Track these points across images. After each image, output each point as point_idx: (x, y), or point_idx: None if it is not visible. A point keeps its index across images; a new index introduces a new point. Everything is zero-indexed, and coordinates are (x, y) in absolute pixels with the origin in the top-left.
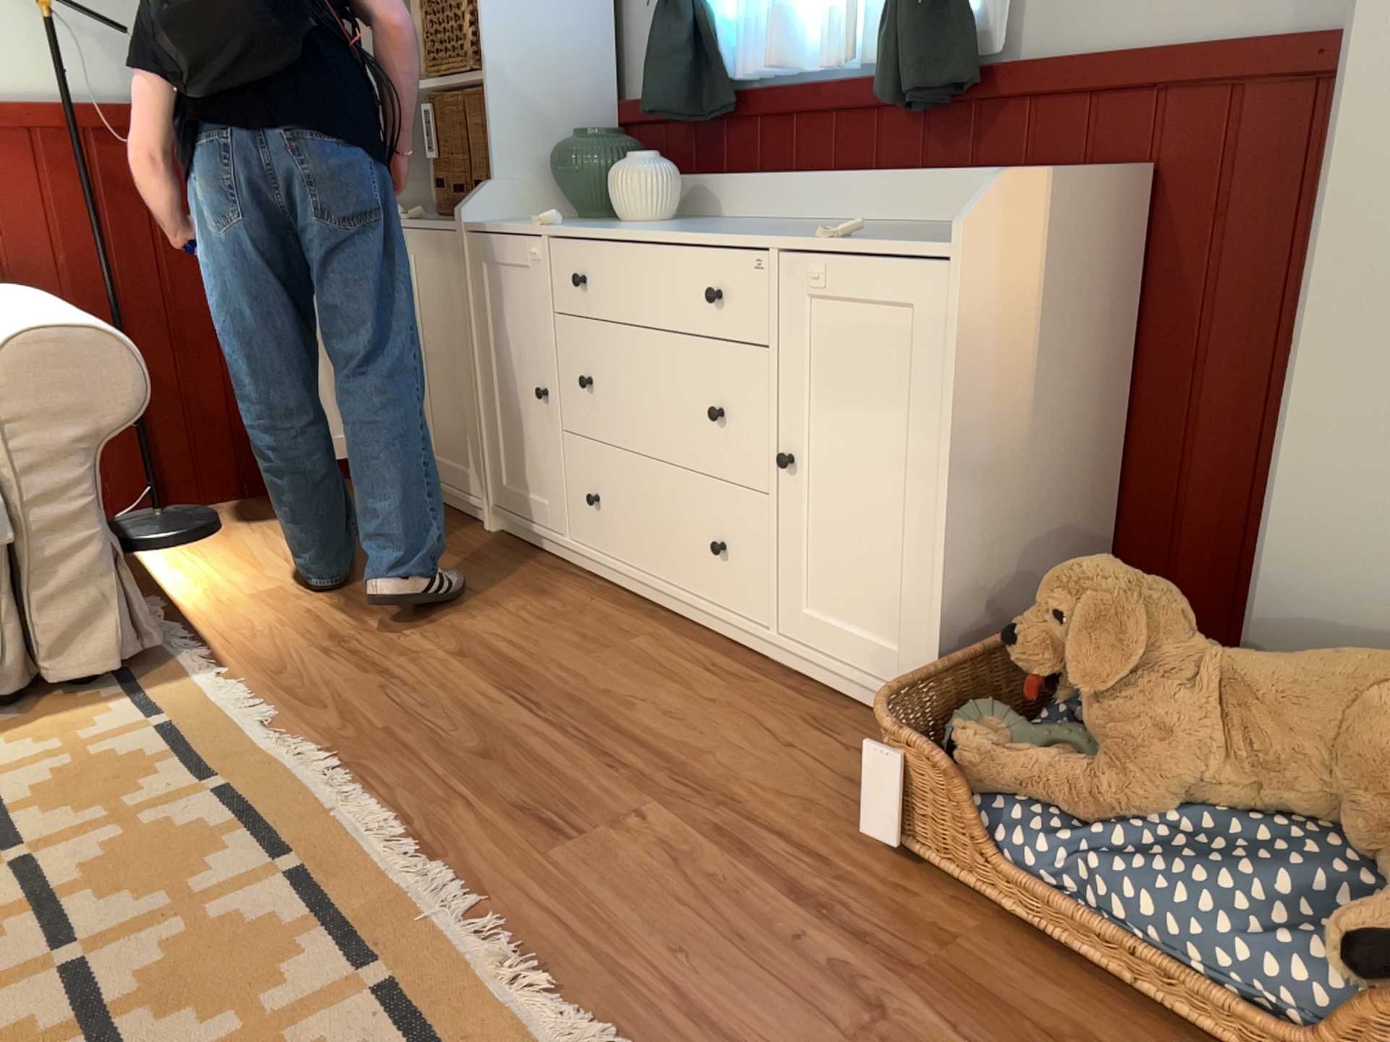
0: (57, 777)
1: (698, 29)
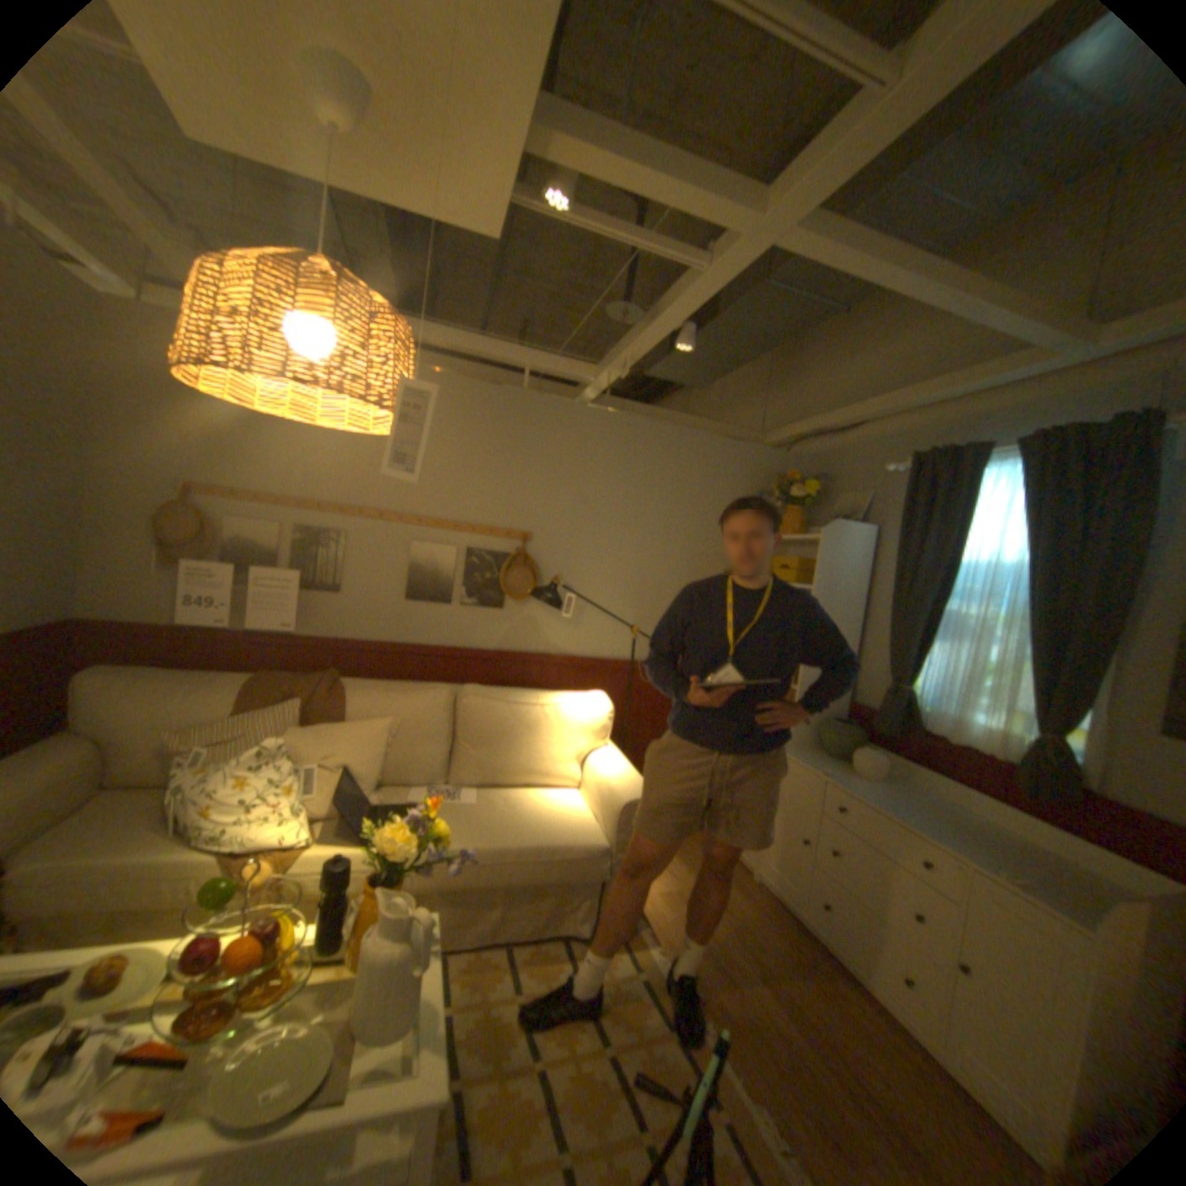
0: (613, 1005)
1: (910, 702)
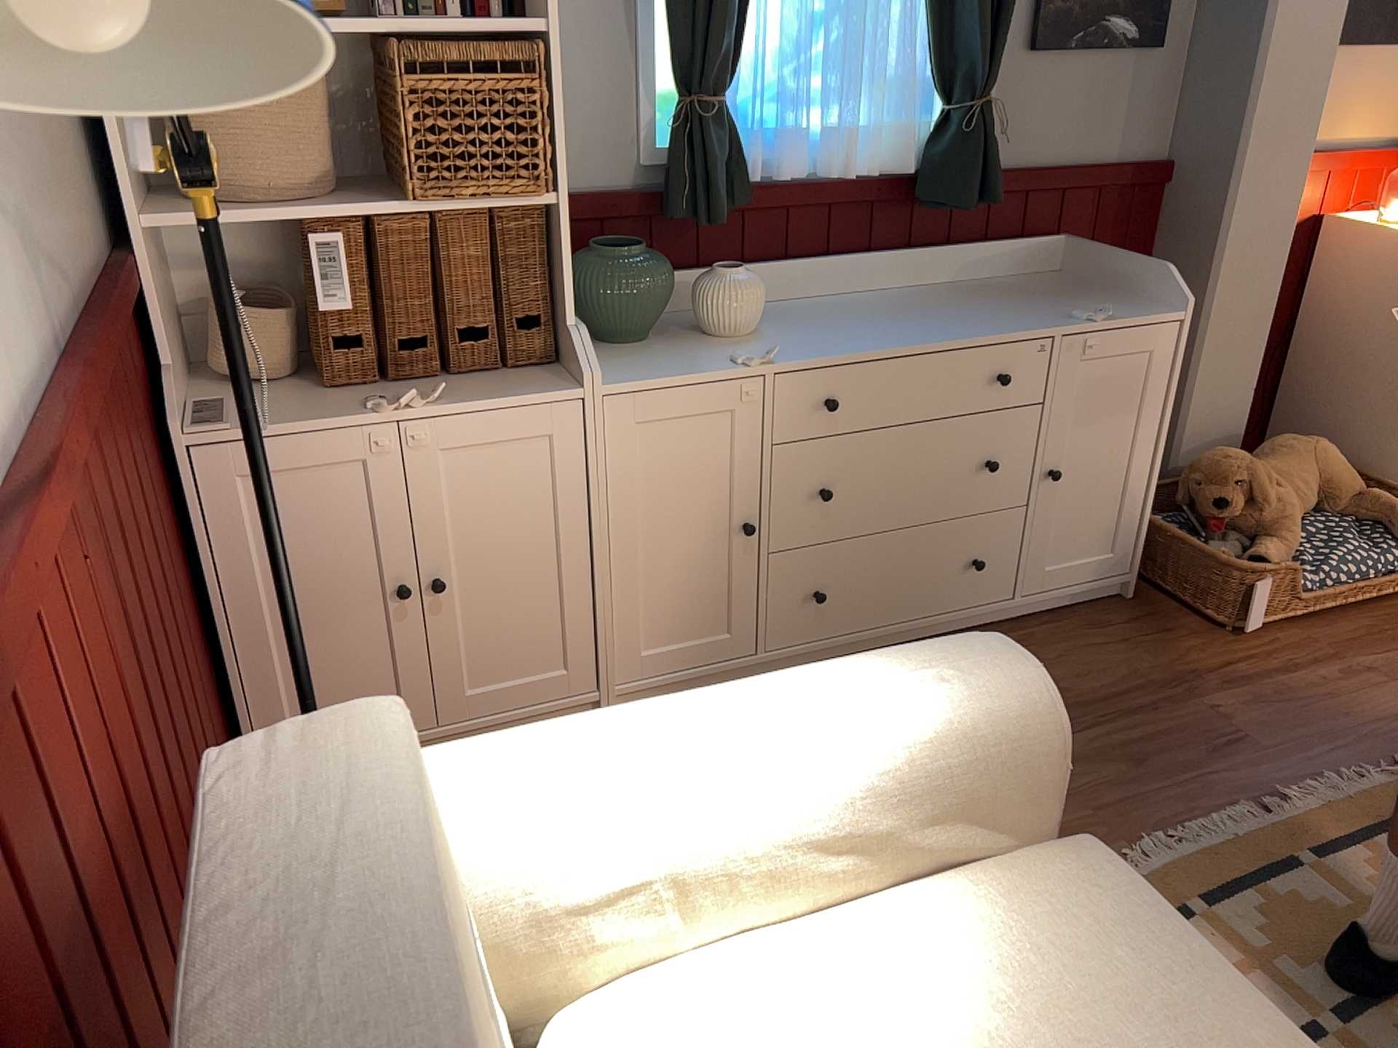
0: None
1: (732, 131)
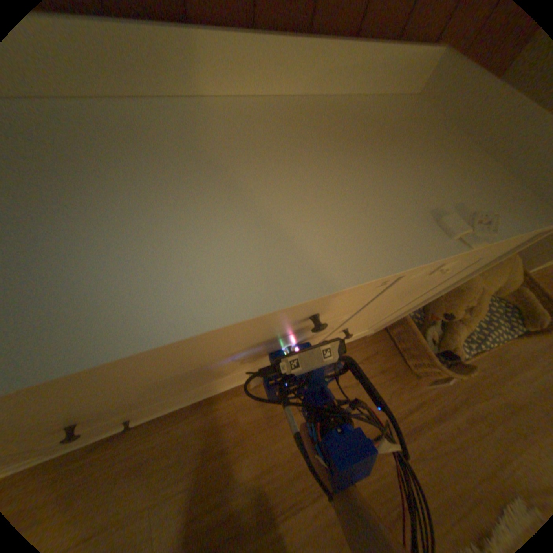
0: None
1: None
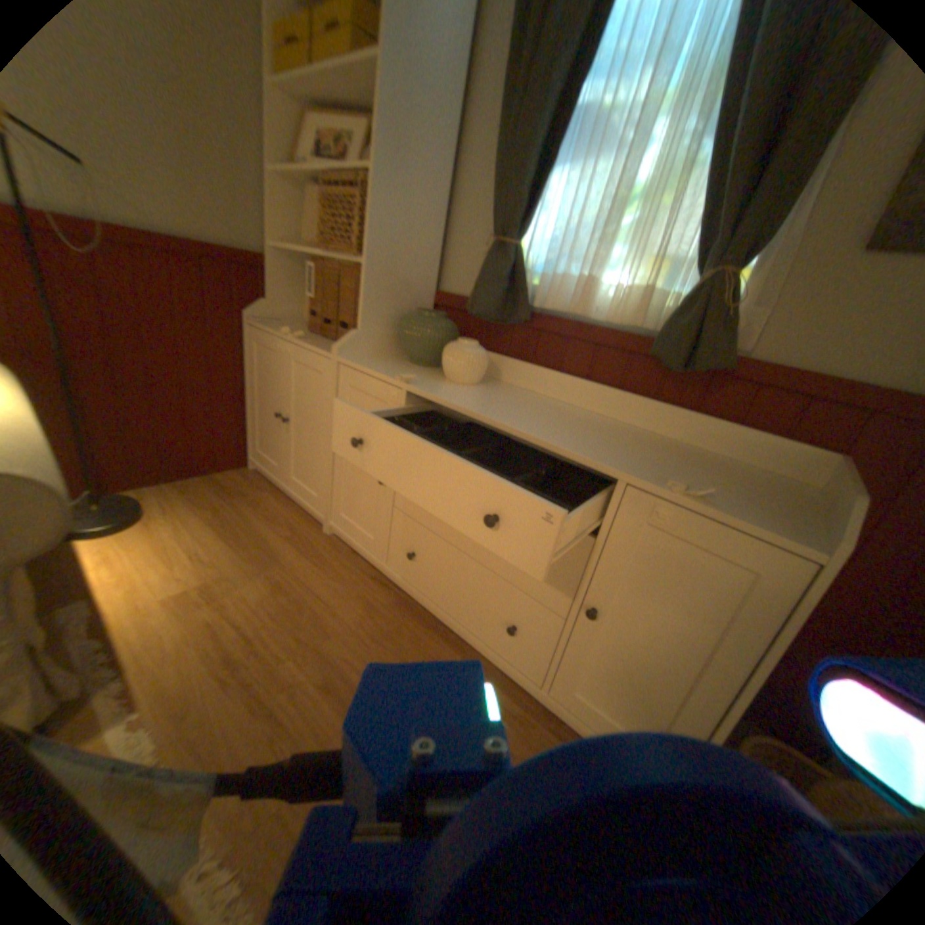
0: None
1: (520, 266)
